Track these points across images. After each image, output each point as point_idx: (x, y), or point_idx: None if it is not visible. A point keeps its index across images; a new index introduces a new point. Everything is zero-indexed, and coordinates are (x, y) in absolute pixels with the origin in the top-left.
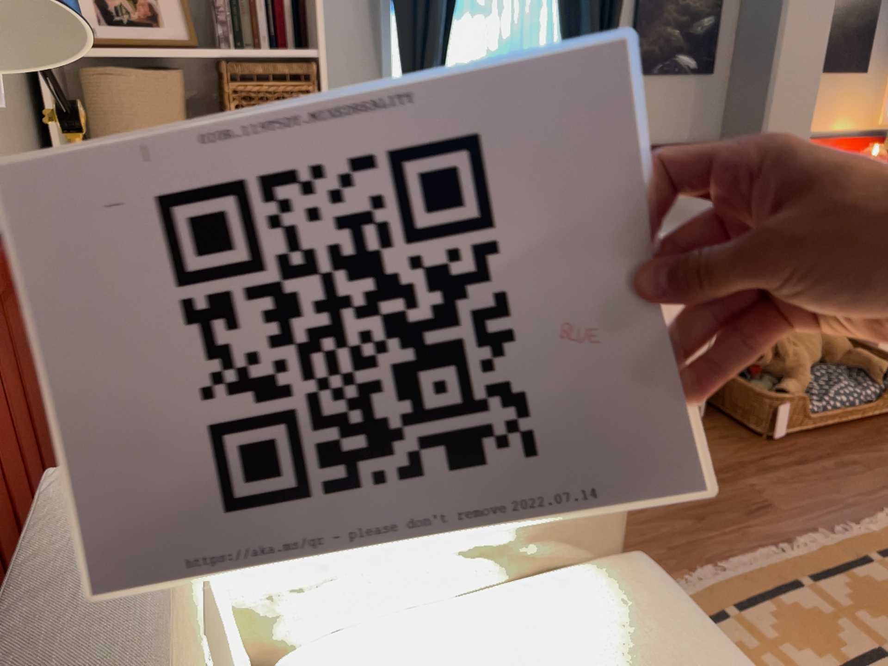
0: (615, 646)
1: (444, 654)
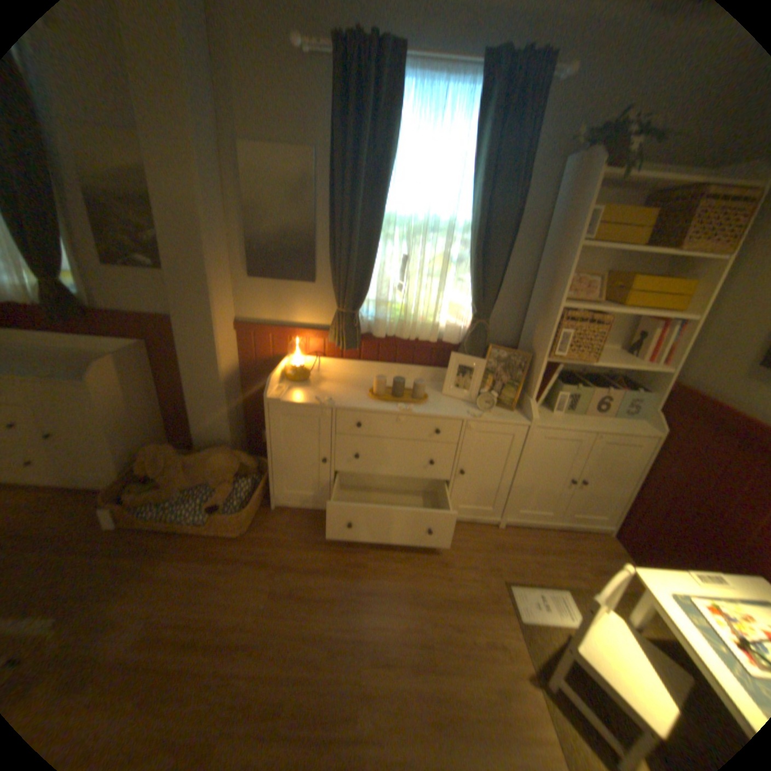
0: None
1: None
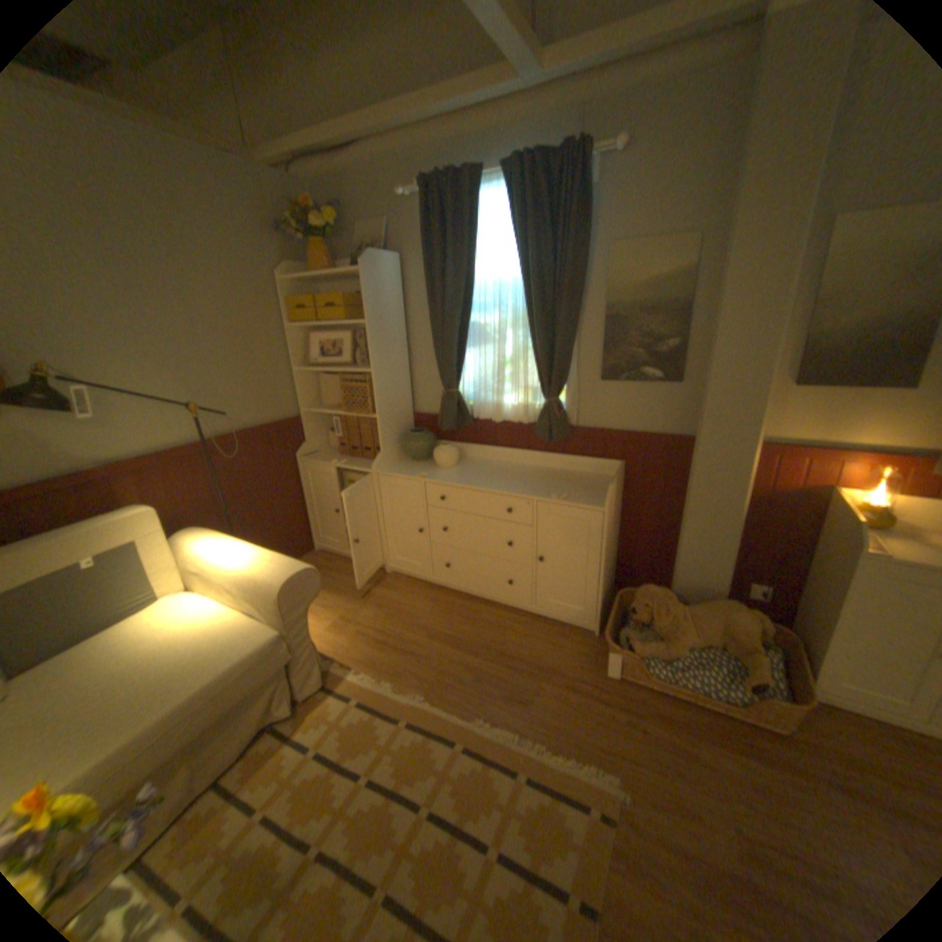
0: (205, 648)
1: (192, 616)
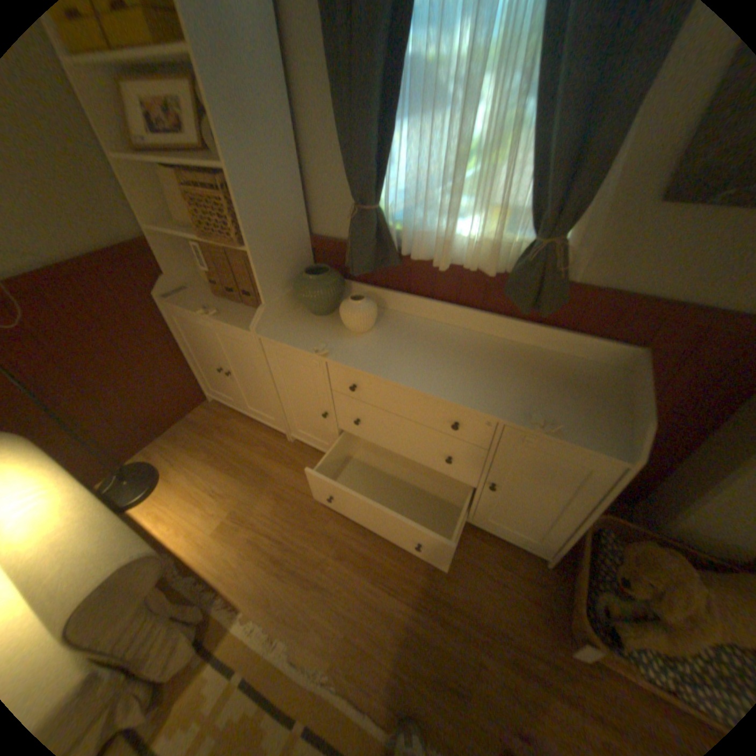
0: None
1: None
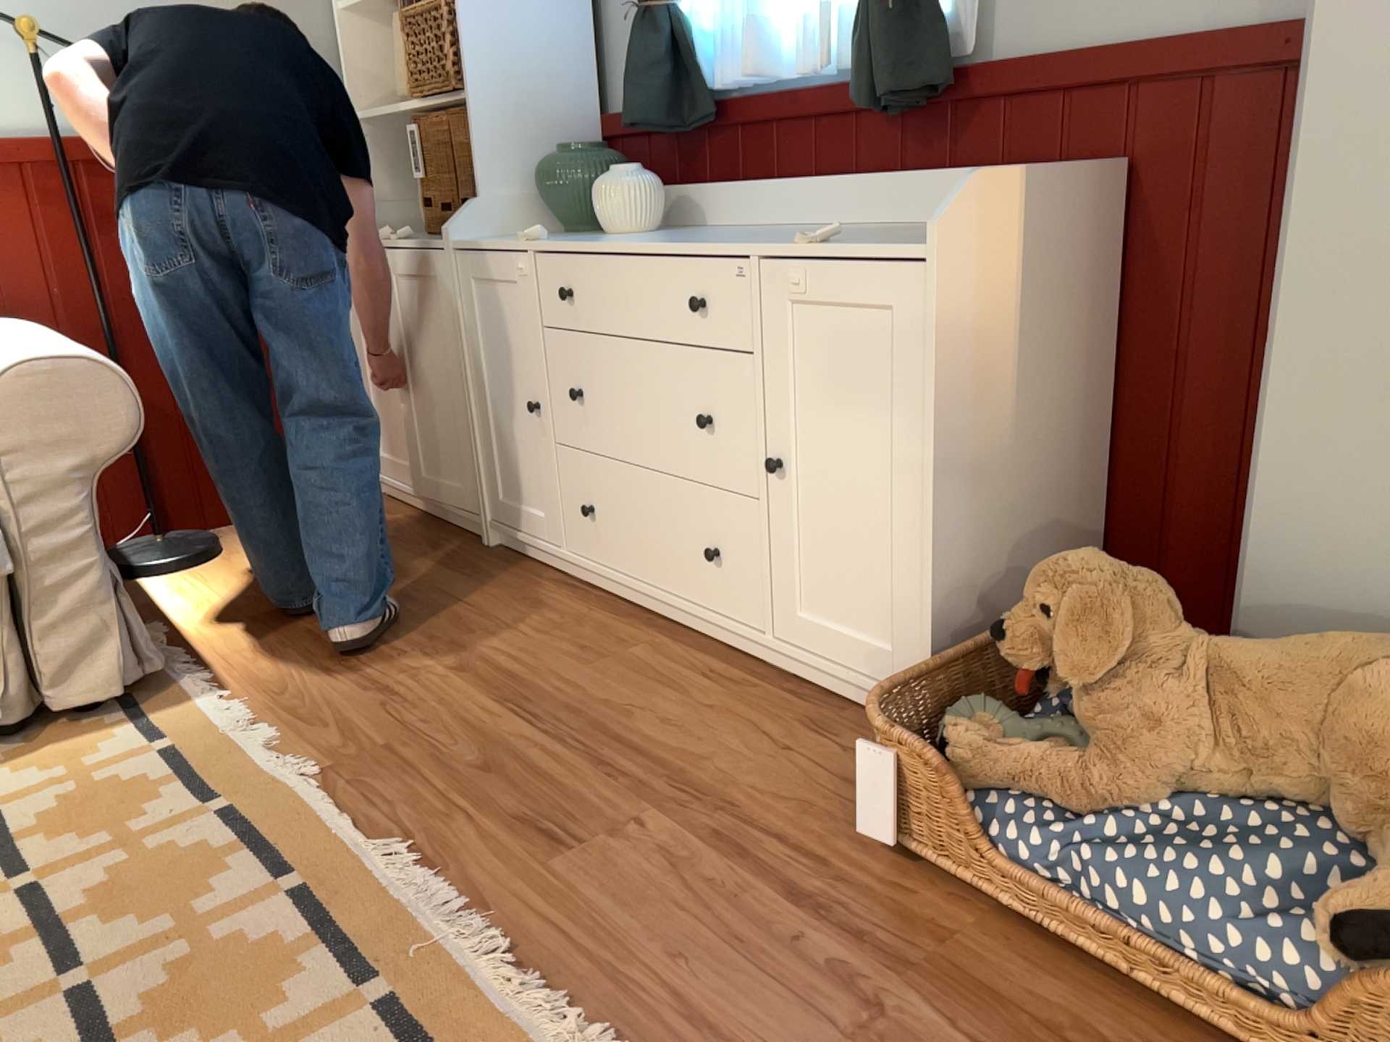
0: None
1: None
